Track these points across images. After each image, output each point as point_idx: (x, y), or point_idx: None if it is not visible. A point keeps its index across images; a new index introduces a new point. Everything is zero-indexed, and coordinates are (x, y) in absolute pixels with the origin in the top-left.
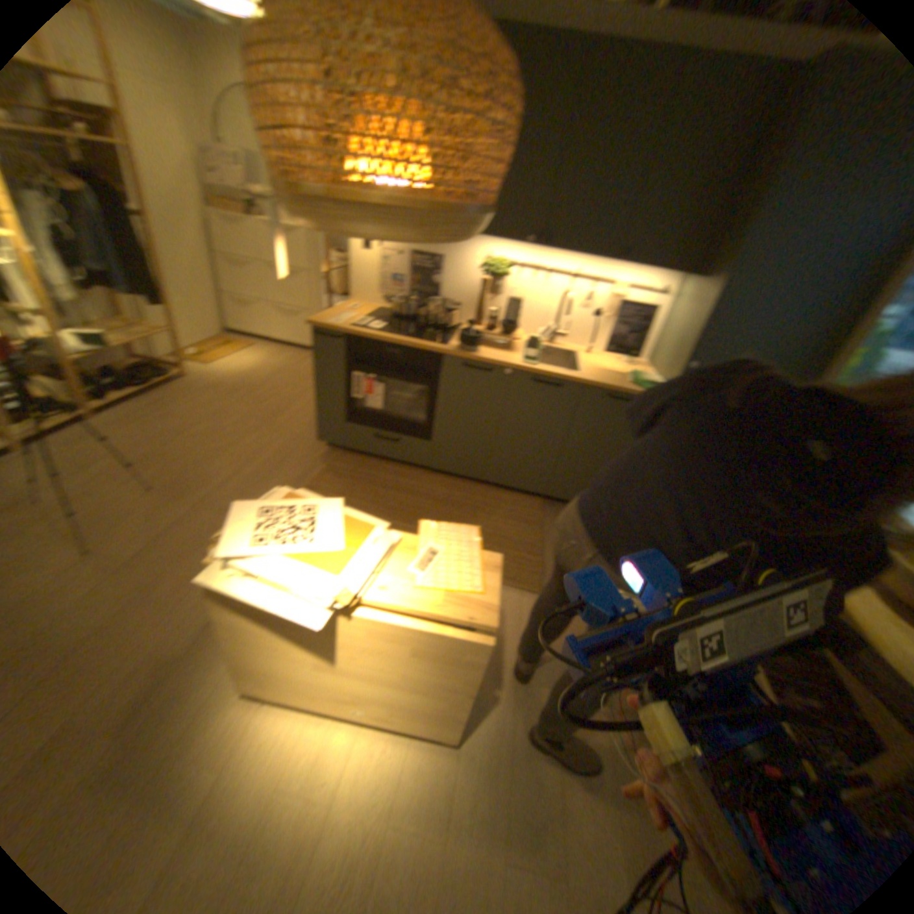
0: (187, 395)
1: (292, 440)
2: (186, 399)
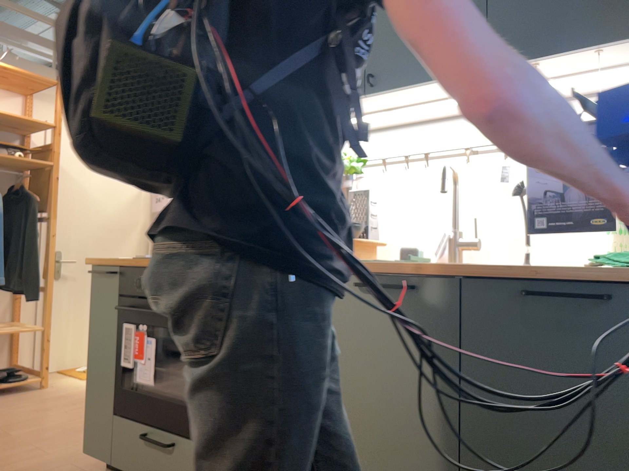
0: (29, 402)
1: (75, 456)
2: (21, 405)
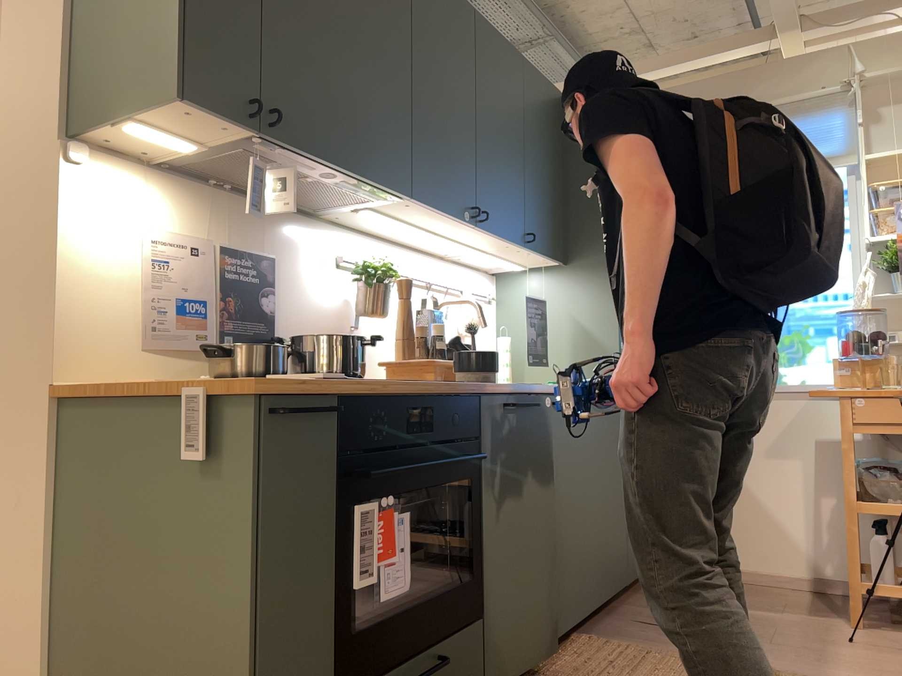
0: None
1: None
2: None
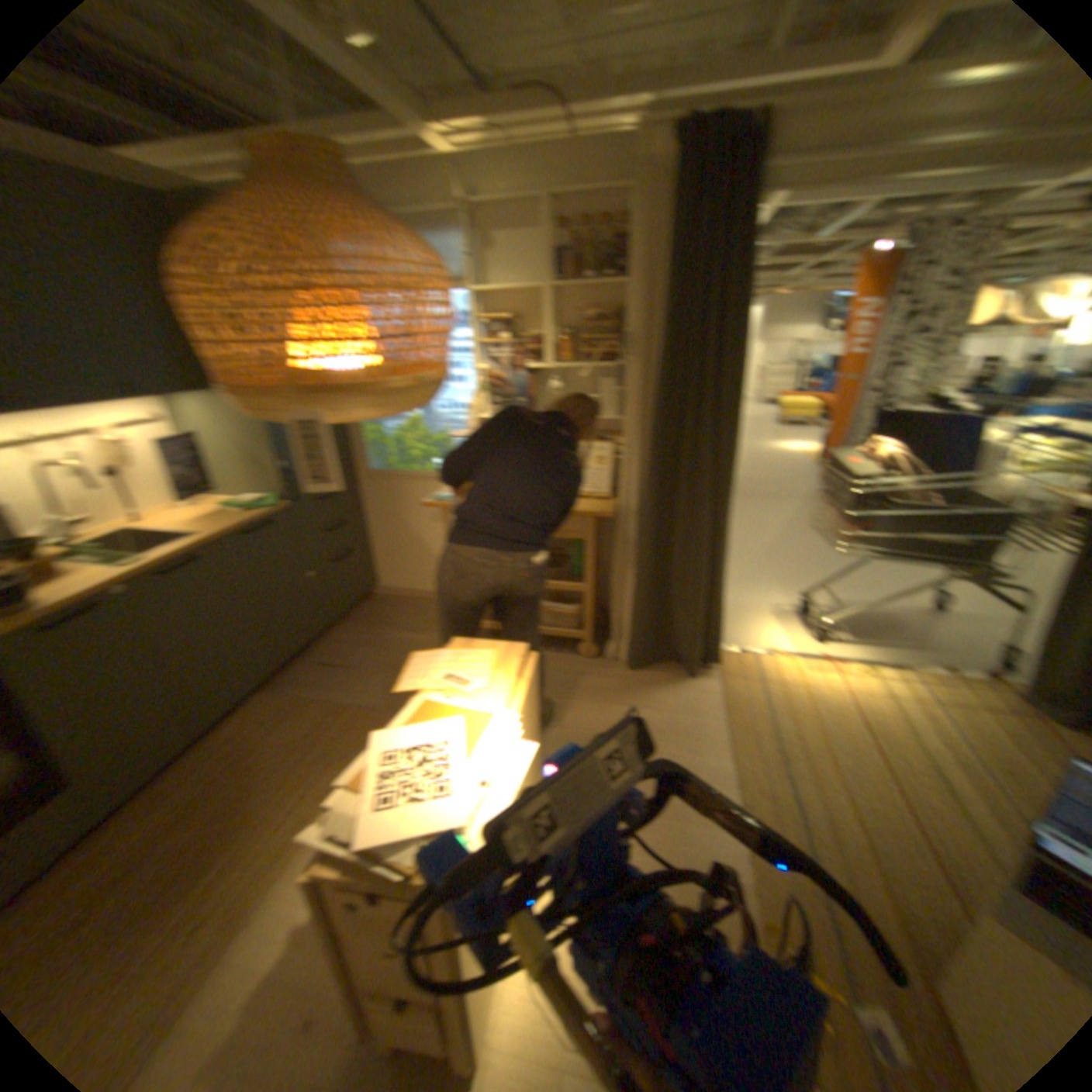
0: None
1: None
2: None
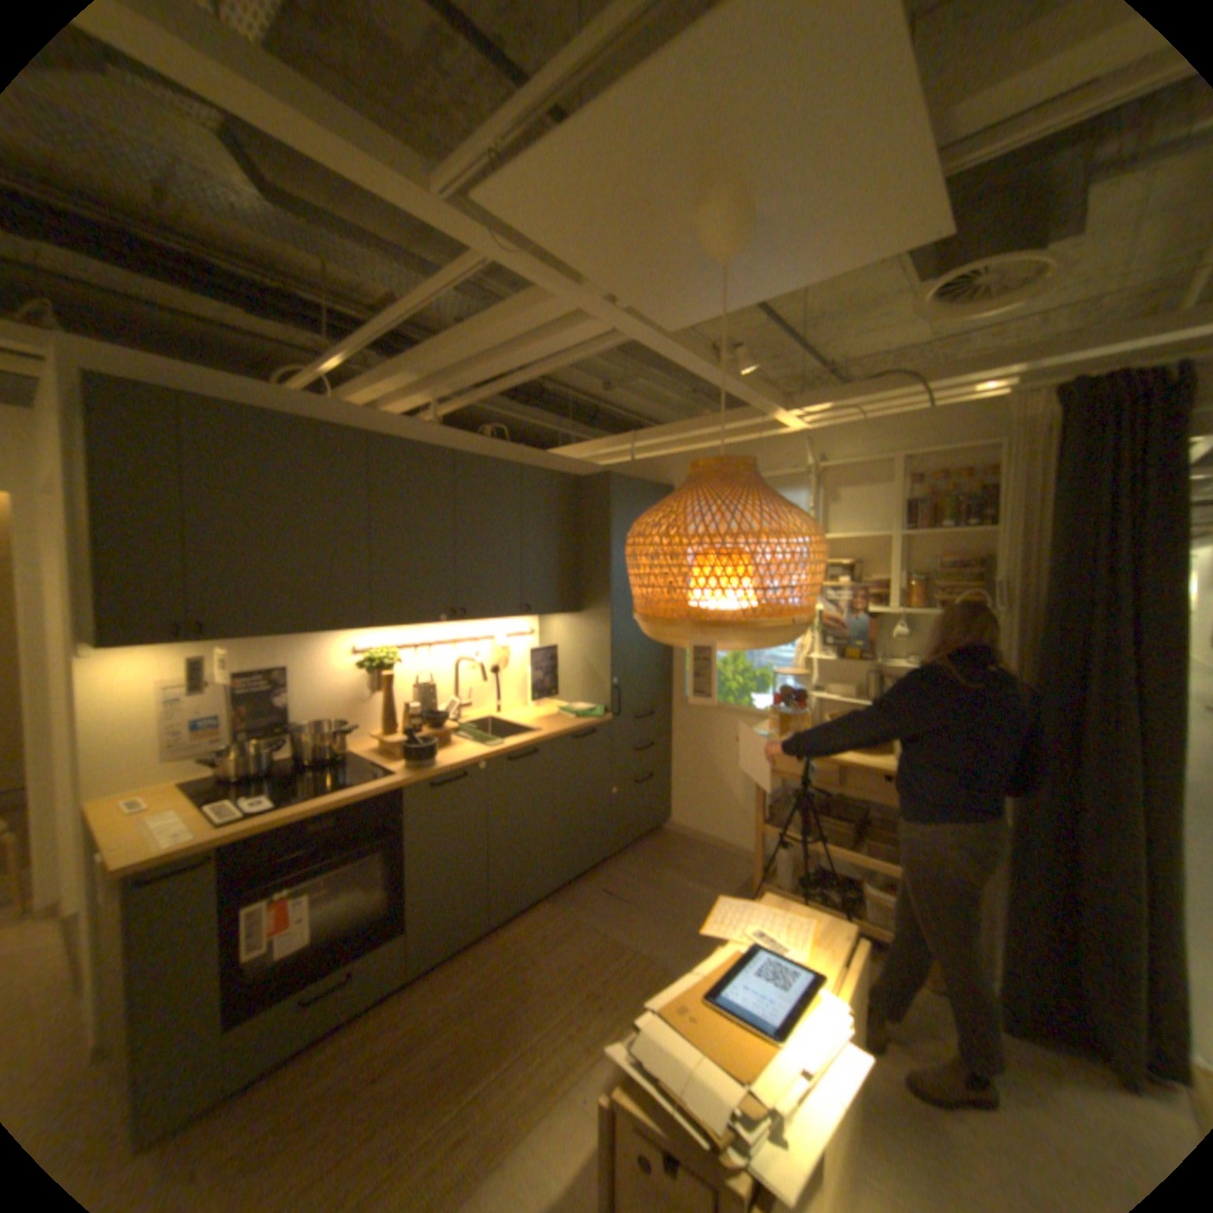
0: None
1: None
2: None
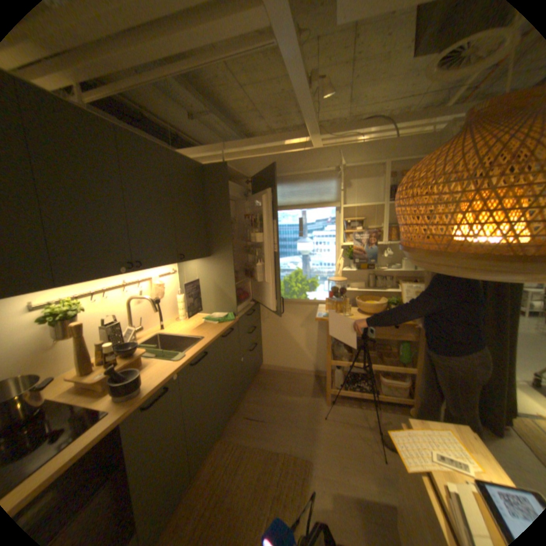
0: None
1: None
2: None
